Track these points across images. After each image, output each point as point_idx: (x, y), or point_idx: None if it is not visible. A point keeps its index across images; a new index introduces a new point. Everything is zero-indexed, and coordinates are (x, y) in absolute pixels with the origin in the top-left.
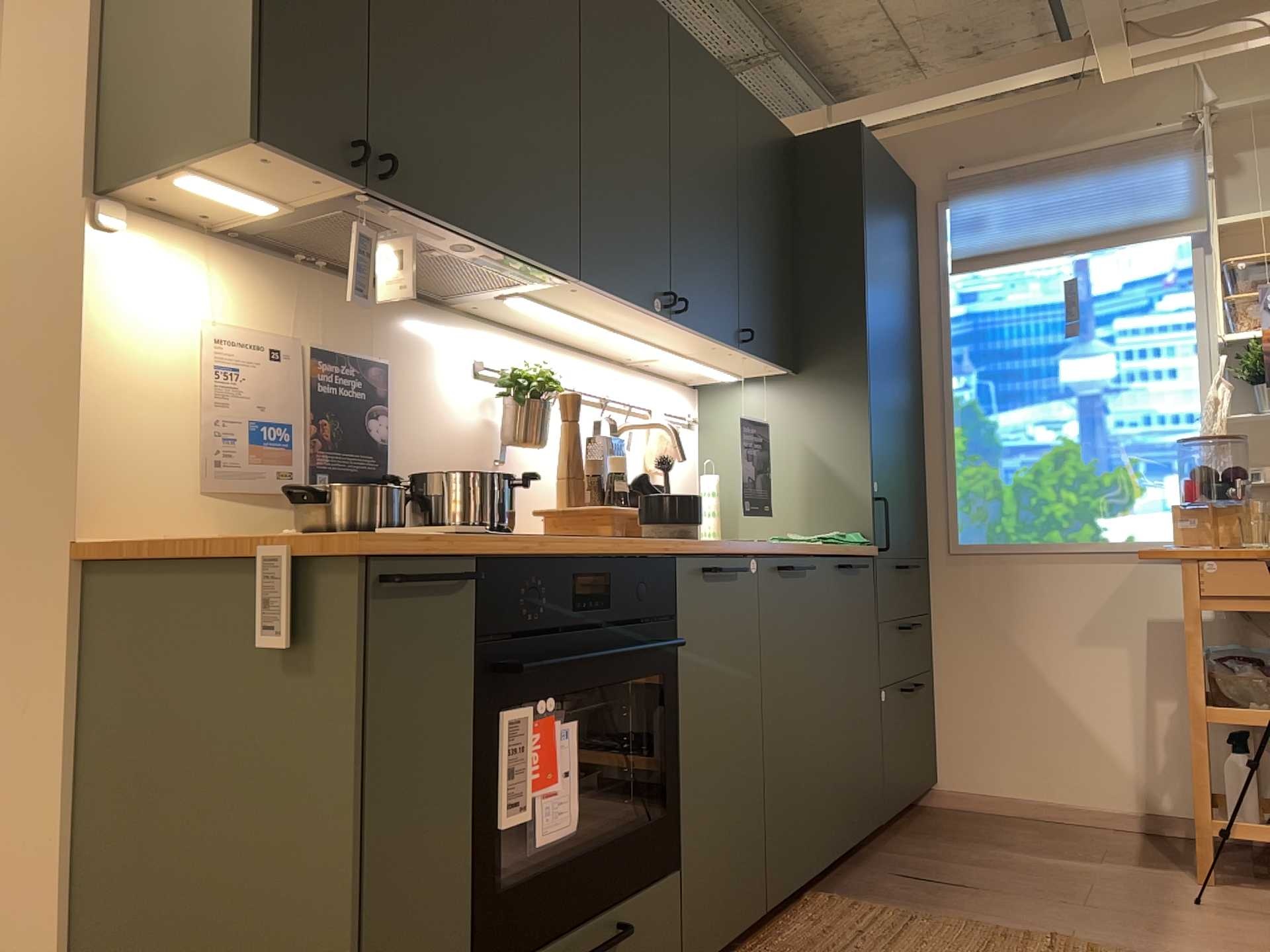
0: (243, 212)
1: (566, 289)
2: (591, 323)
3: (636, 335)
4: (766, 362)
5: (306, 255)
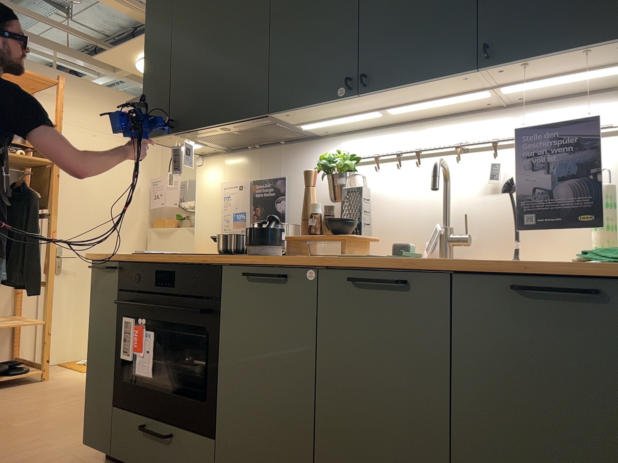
0: (206, 147)
1: (293, 116)
2: (361, 115)
3: (406, 104)
4: (573, 54)
5: (249, 146)
